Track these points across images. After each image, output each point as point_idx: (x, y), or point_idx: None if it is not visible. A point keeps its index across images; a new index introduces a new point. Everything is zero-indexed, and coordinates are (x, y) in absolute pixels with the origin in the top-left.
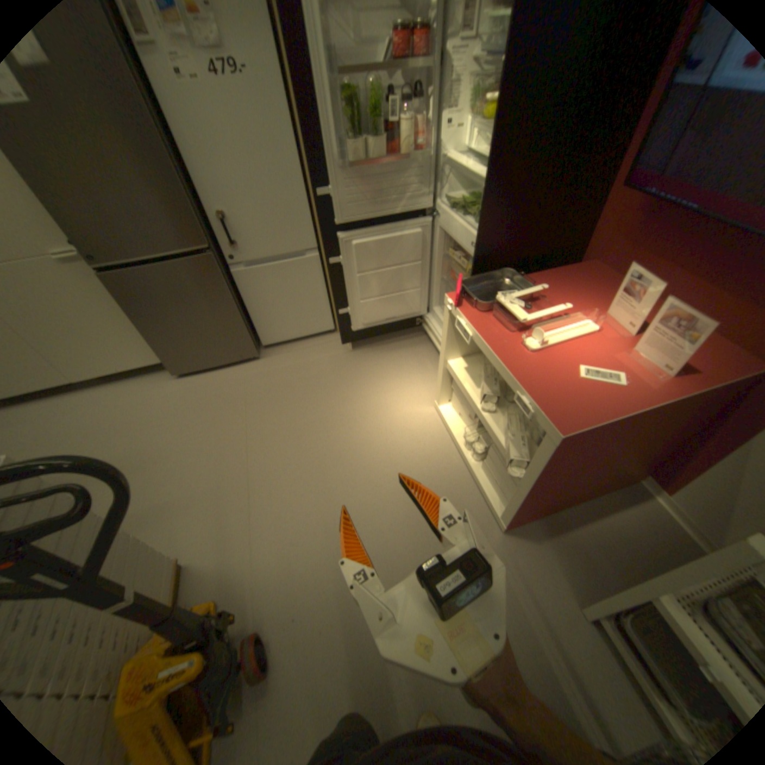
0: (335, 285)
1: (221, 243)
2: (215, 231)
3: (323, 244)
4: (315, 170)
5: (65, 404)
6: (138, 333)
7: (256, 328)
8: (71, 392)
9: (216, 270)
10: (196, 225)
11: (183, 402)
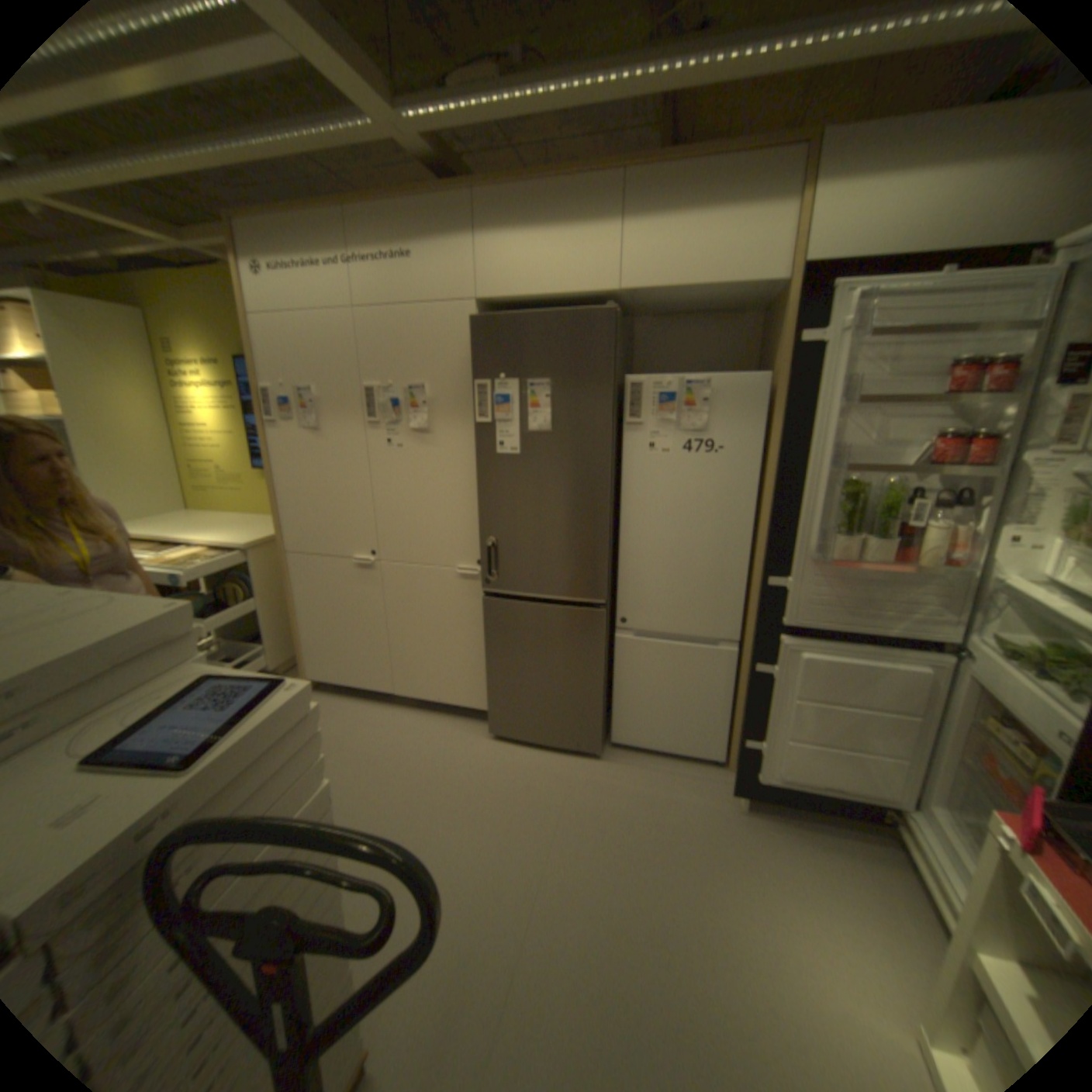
0: (754, 702)
1: (619, 602)
2: (618, 587)
3: (755, 643)
4: (775, 556)
5: (375, 715)
6: (483, 667)
7: (613, 714)
8: (387, 703)
9: (600, 630)
10: (602, 577)
11: (485, 775)
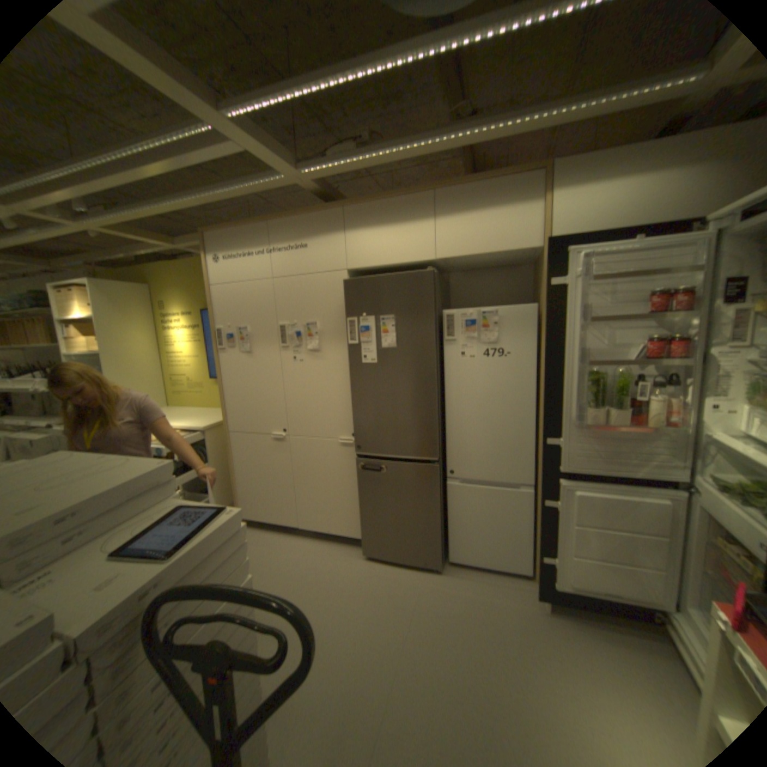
0: (546, 529)
1: (449, 459)
2: (447, 449)
3: (542, 486)
4: (550, 424)
5: (286, 543)
6: (358, 508)
7: (449, 541)
8: (294, 535)
9: (436, 479)
10: (436, 442)
11: (361, 586)
